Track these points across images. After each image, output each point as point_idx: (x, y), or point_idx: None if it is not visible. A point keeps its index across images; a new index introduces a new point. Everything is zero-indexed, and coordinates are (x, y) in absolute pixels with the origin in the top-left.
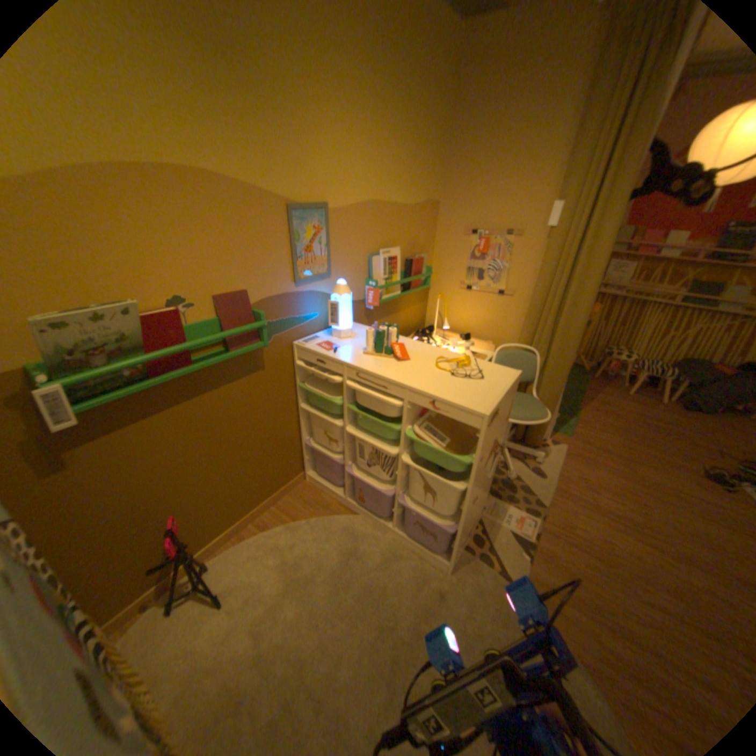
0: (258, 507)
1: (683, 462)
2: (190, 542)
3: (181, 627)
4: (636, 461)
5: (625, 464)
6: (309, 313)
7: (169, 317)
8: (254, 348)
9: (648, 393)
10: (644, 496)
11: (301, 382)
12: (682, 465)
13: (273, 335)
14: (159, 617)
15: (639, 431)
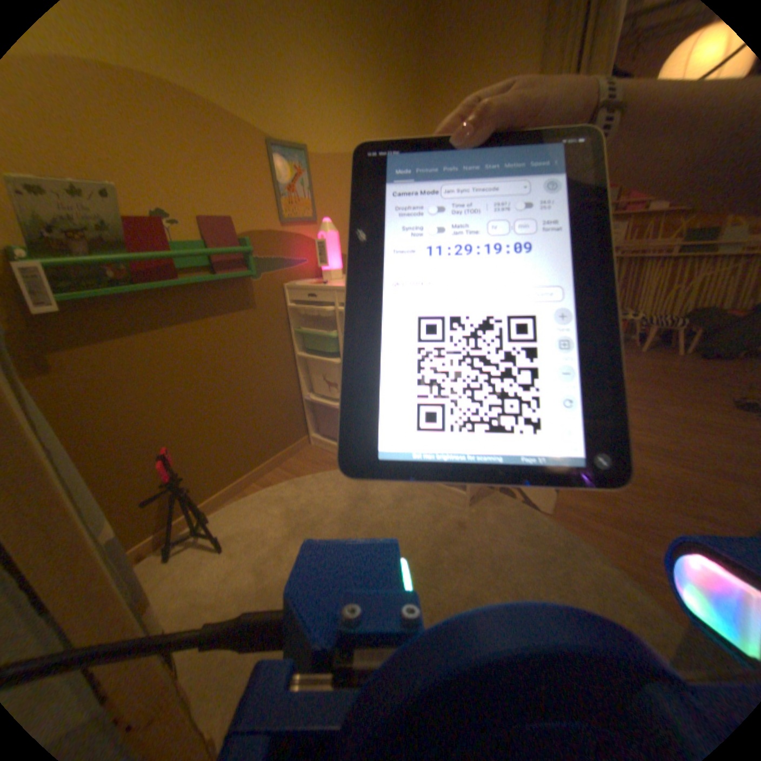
0: (260, 465)
1: (708, 399)
2: (187, 490)
3: (178, 571)
4: (657, 402)
5: (646, 405)
6: (297, 256)
7: (151, 223)
8: (242, 274)
9: (661, 350)
10: (671, 428)
11: (295, 328)
12: (708, 402)
13: (262, 272)
14: (155, 564)
15: (656, 379)
